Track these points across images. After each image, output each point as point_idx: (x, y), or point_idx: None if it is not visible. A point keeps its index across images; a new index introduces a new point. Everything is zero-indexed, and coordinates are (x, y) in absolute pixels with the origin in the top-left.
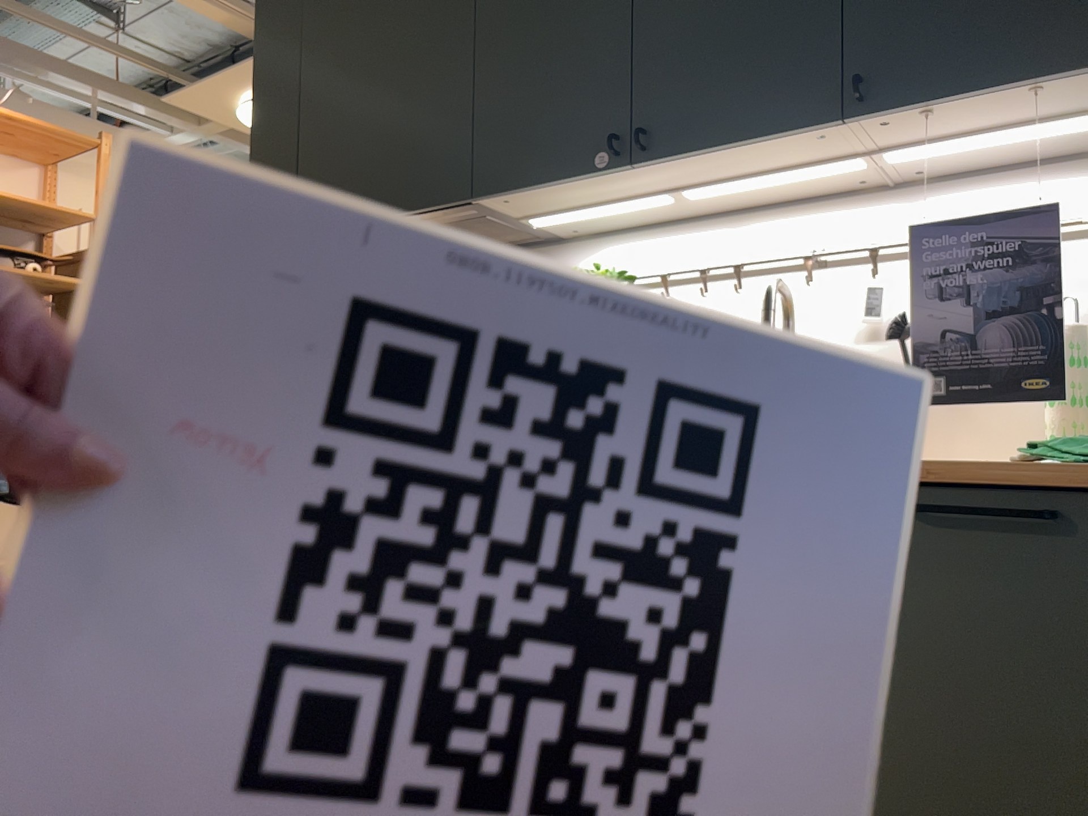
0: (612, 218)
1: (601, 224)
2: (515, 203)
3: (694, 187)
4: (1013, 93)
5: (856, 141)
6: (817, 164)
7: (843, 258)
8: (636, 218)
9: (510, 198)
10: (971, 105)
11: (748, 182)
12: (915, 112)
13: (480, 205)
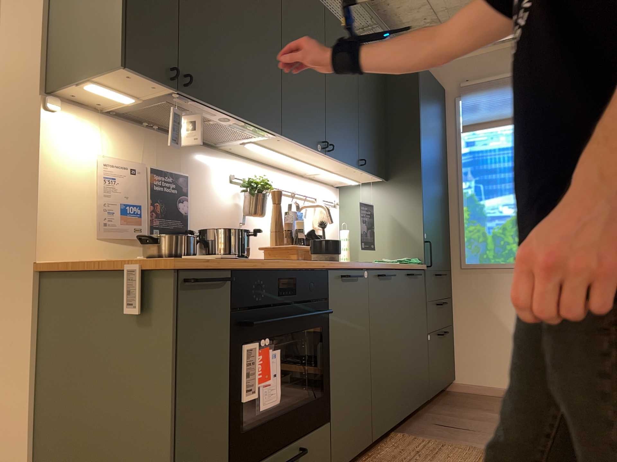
0: (253, 151)
1: (242, 150)
2: (274, 140)
3: (304, 160)
4: (372, 175)
5: (345, 170)
6: (327, 169)
7: (297, 195)
8: (254, 154)
9: (282, 139)
10: (366, 174)
11: (313, 166)
12: (363, 171)
13: (269, 134)
